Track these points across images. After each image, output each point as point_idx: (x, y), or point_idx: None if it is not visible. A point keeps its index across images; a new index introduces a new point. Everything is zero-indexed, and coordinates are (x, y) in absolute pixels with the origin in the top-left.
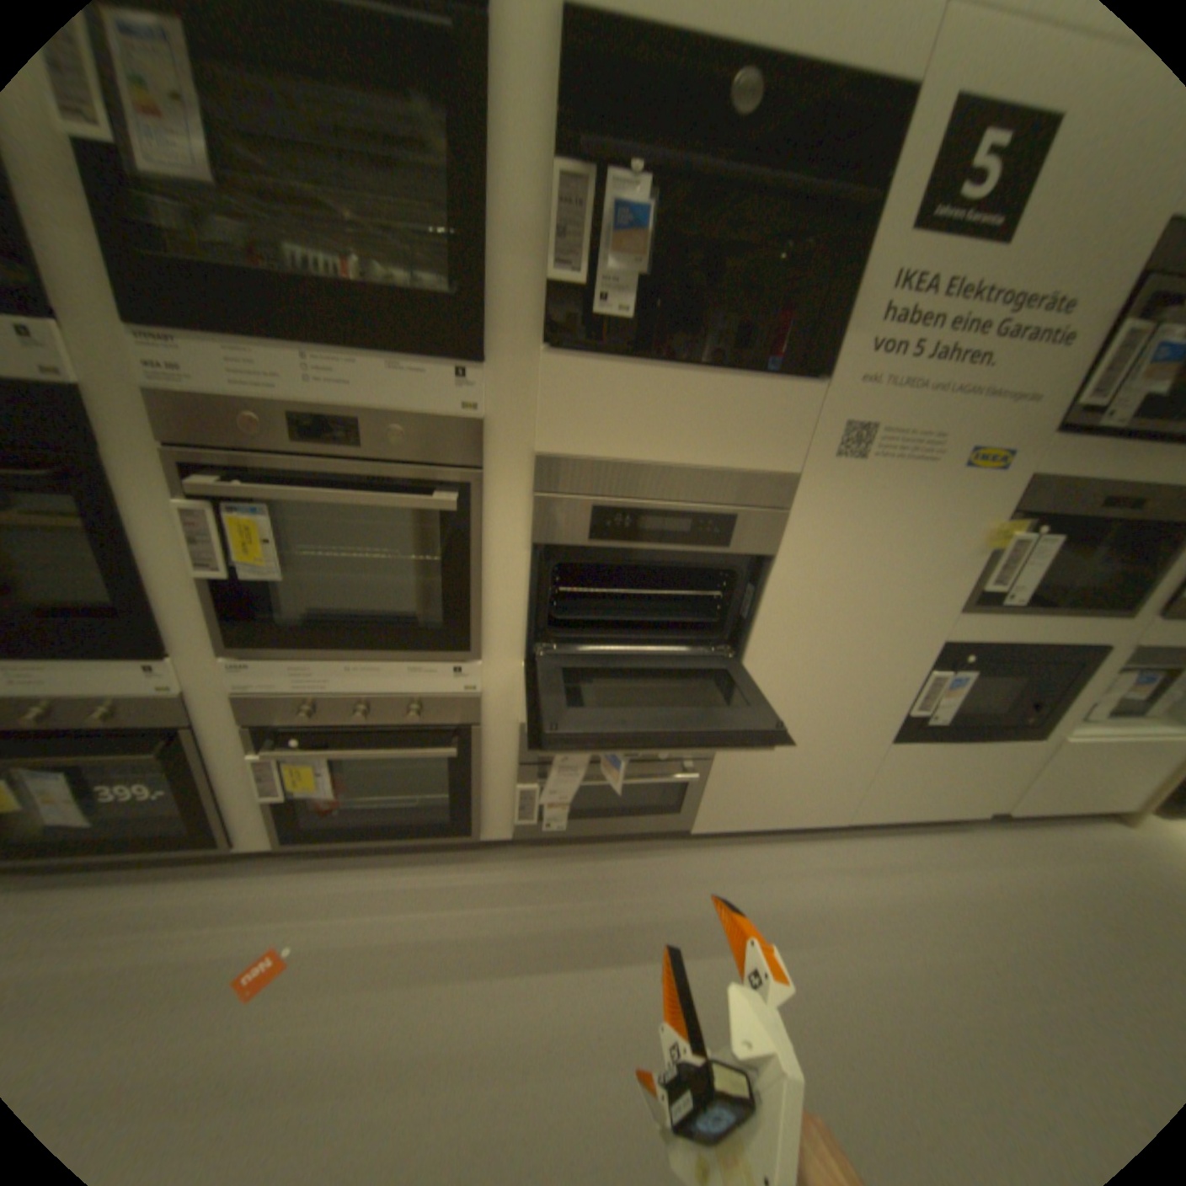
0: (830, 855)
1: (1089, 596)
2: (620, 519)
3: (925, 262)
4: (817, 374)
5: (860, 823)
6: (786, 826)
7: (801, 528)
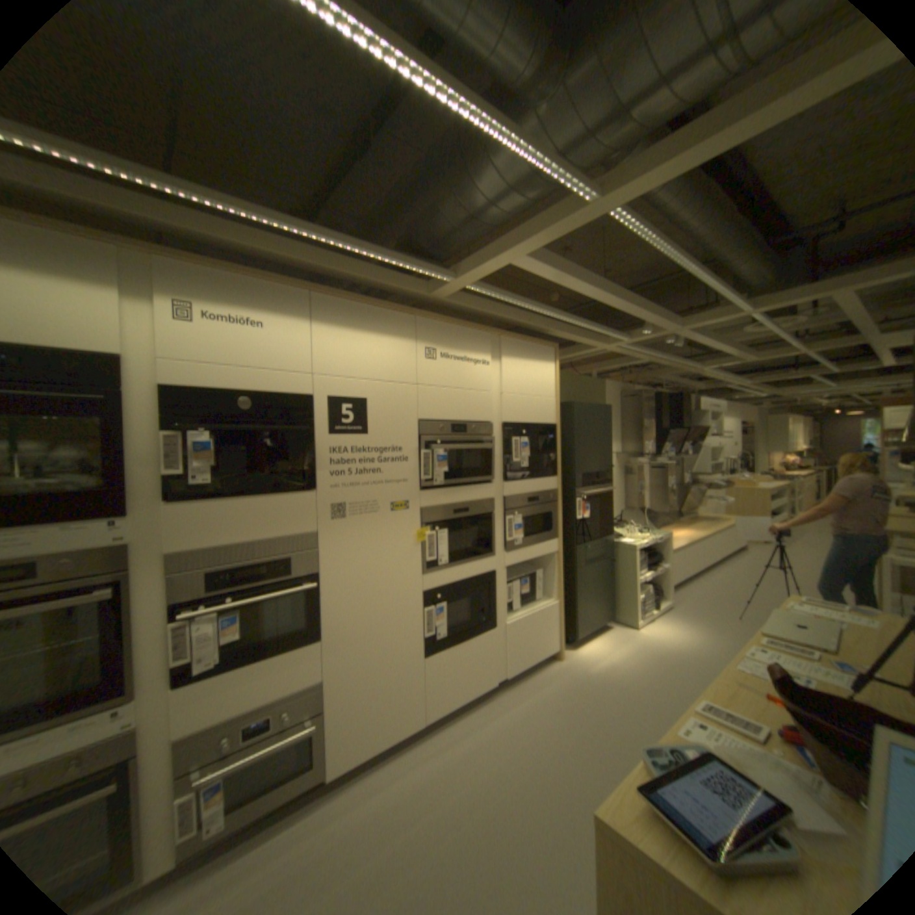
0: (420, 753)
1: (471, 552)
2: (223, 577)
3: (338, 444)
4: (310, 489)
5: (430, 721)
6: (387, 746)
7: (326, 556)
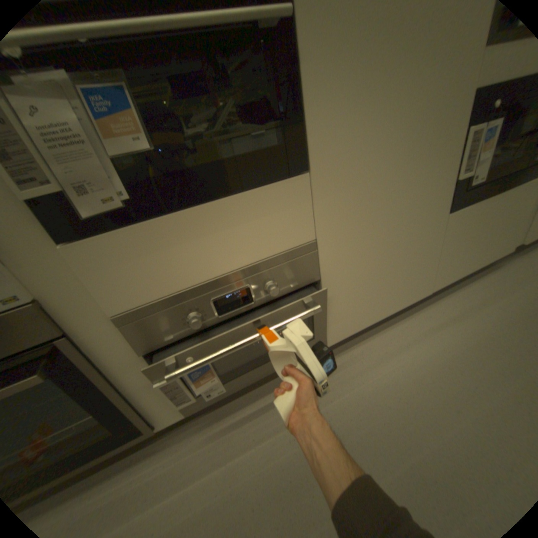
0: (427, 318)
1: None
2: None
3: None
4: None
5: (438, 287)
6: (391, 311)
7: None
